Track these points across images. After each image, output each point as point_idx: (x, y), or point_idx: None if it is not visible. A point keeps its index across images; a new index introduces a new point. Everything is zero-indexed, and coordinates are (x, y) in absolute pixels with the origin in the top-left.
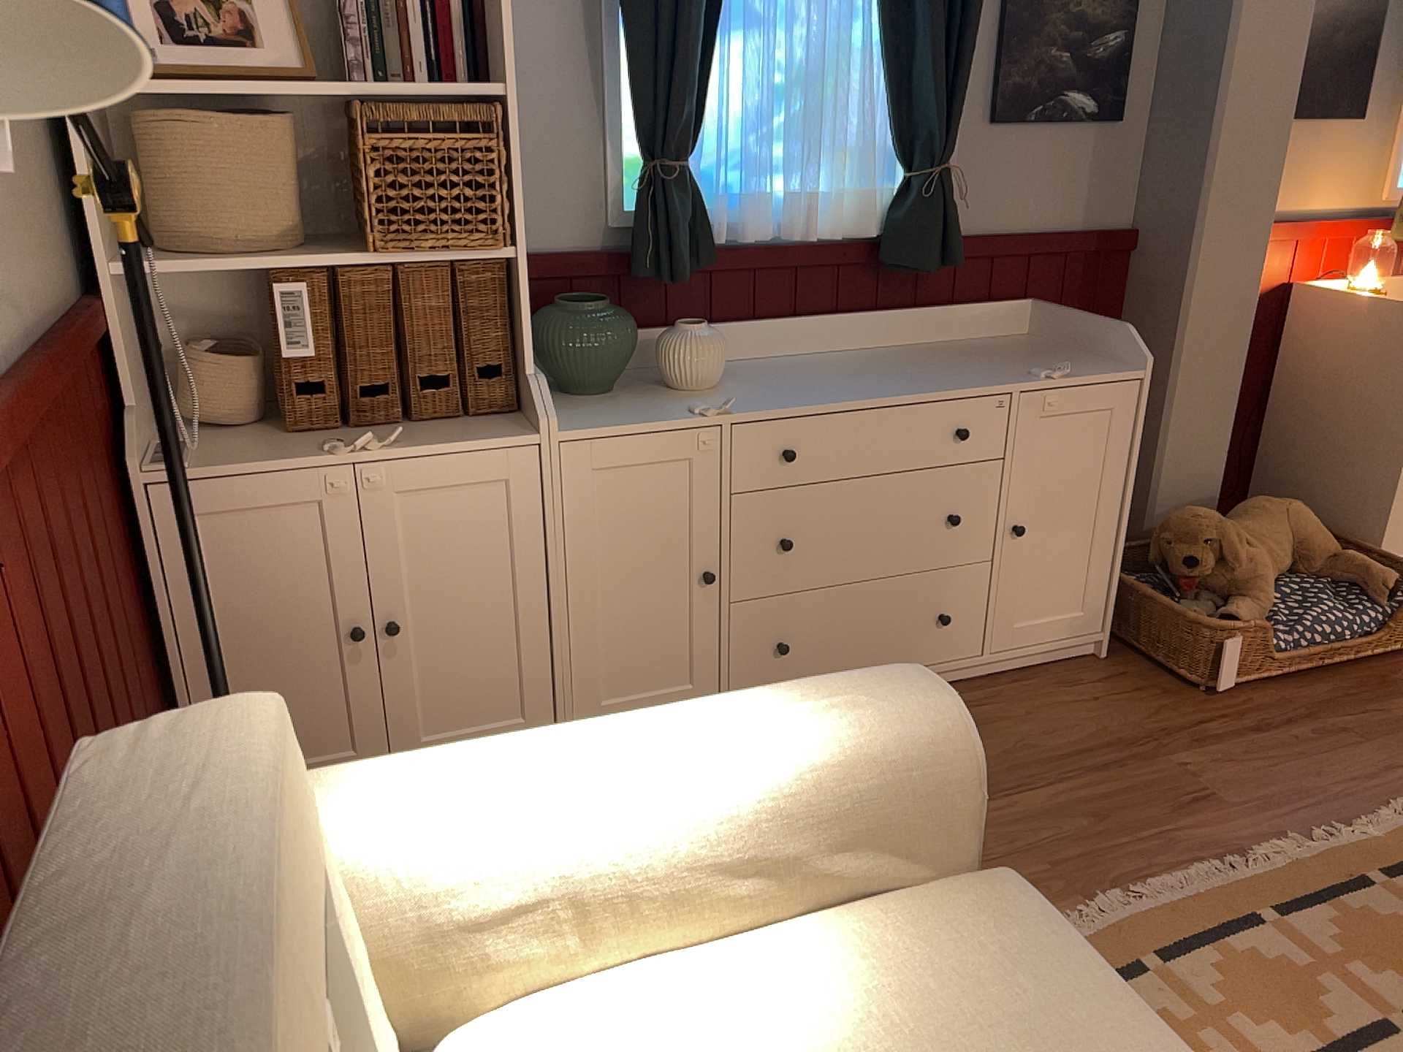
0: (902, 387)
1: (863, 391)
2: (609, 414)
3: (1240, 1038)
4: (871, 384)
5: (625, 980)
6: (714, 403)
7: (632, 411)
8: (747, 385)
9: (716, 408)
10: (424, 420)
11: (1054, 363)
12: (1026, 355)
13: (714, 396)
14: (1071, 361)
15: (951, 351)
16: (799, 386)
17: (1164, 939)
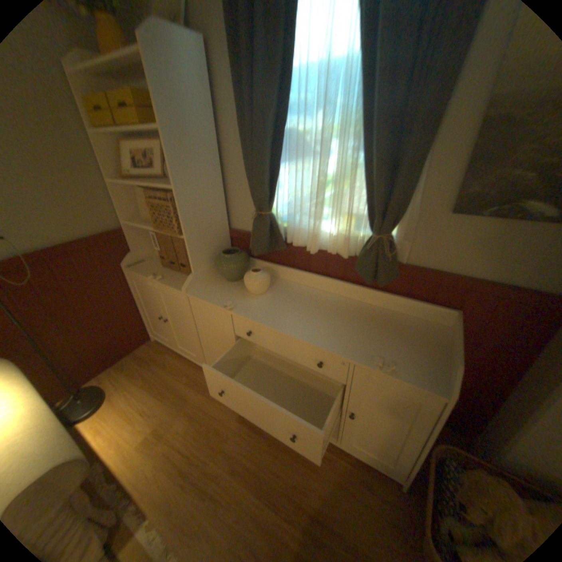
0: (308, 330)
1: (289, 324)
2: (213, 292)
3: None
4: (303, 321)
5: None
6: (231, 304)
7: (219, 294)
8: (270, 298)
9: (234, 305)
10: (183, 273)
11: (412, 357)
12: (414, 342)
13: (251, 298)
14: (426, 362)
15: (383, 319)
16: (281, 307)
17: None
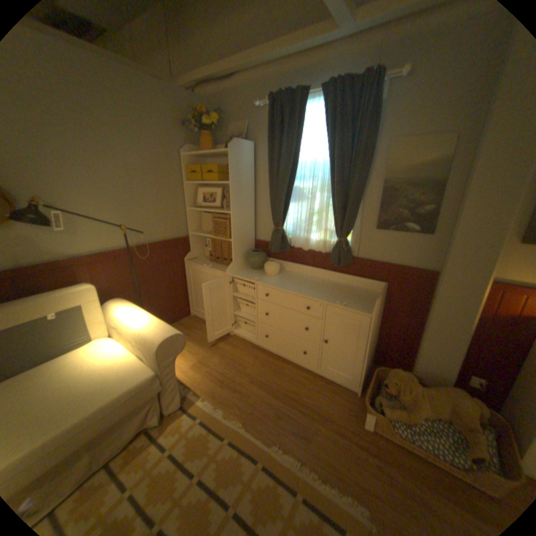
0: (301, 291)
1: (291, 288)
2: (244, 274)
3: (208, 469)
4: (298, 287)
5: (118, 346)
6: (257, 278)
7: (248, 275)
8: (279, 278)
9: (258, 280)
10: (224, 265)
11: (357, 302)
12: (360, 297)
13: (268, 277)
14: (364, 304)
15: (344, 289)
16: (286, 282)
17: (236, 444)
